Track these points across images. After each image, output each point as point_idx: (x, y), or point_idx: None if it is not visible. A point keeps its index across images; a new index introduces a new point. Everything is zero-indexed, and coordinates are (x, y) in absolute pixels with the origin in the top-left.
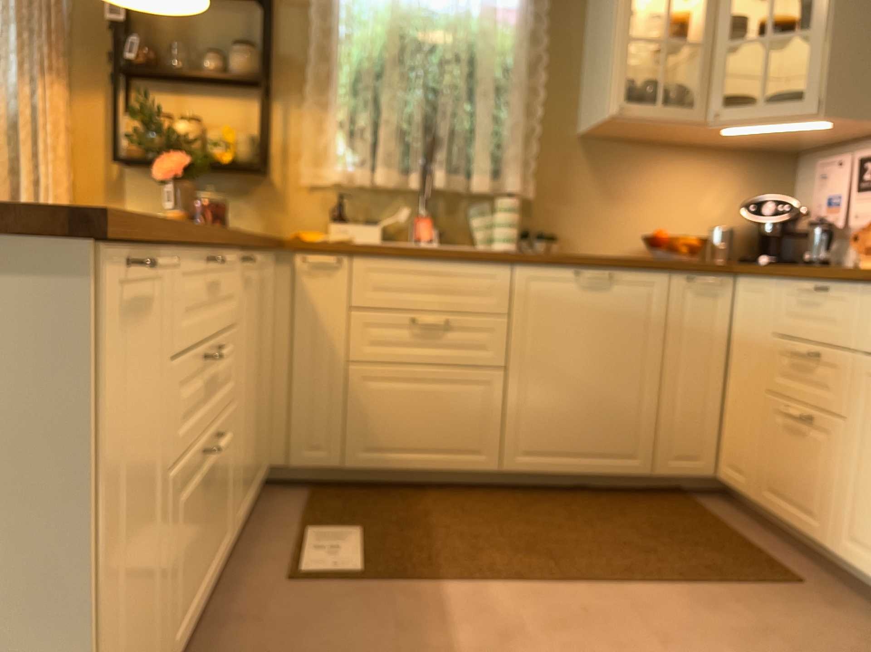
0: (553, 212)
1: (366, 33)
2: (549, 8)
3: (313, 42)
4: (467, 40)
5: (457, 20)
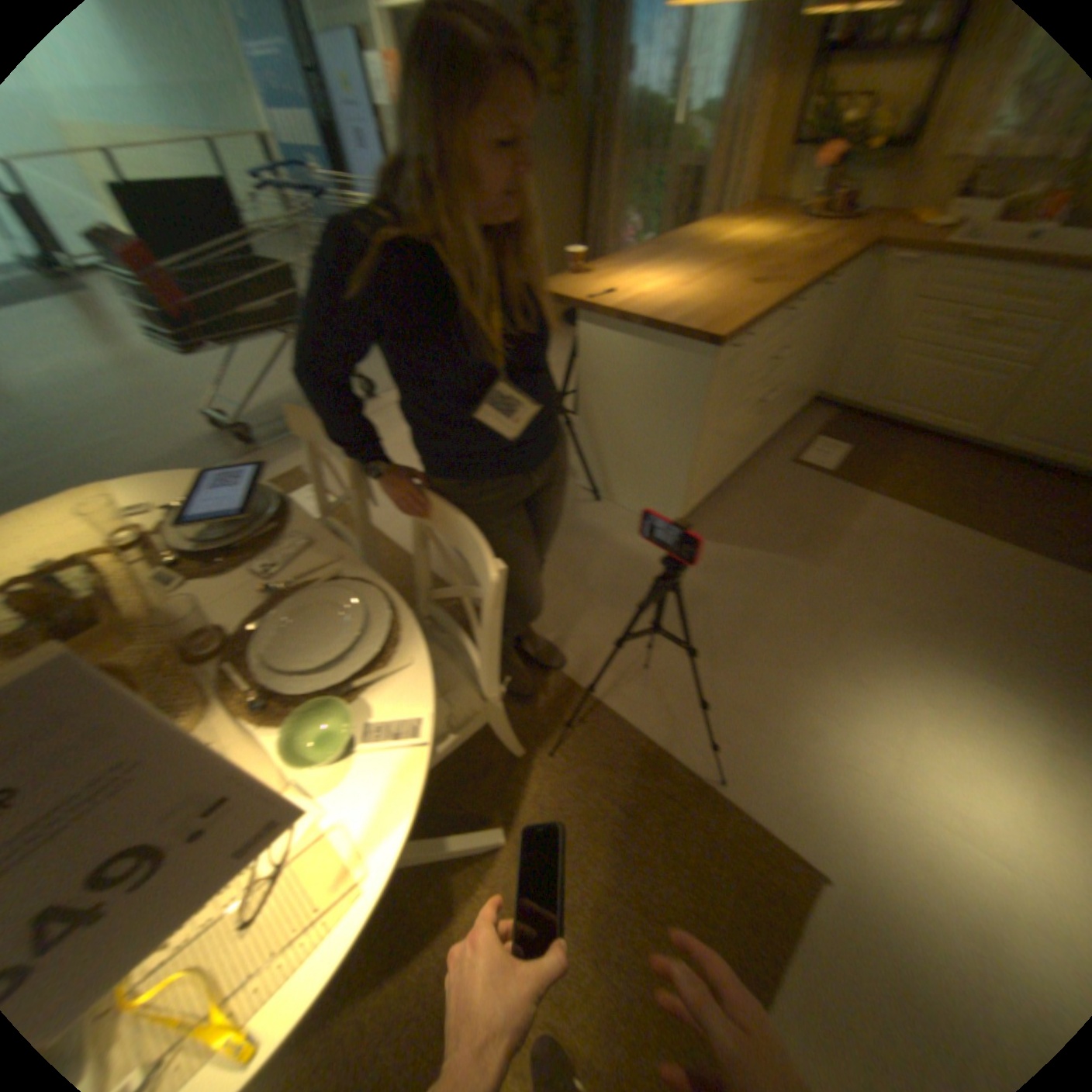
0: None
1: None
2: None
3: None
4: None
5: None
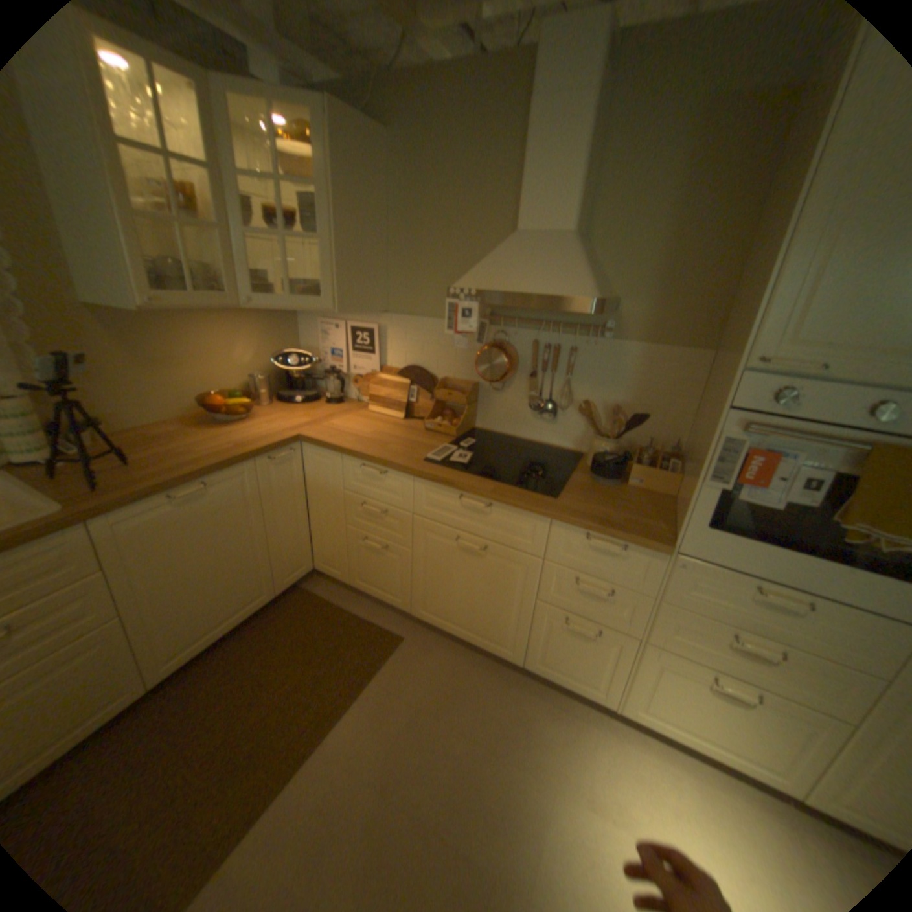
0: (80, 396)
1: None
2: None
3: None
4: None
5: None
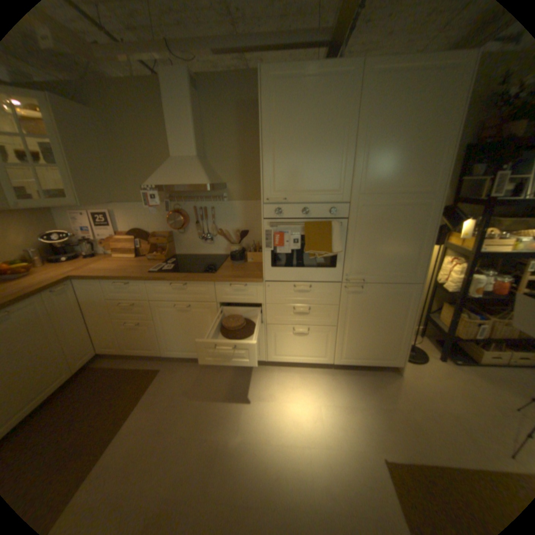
0: None
1: None
2: None
3: None
4: None
5: None
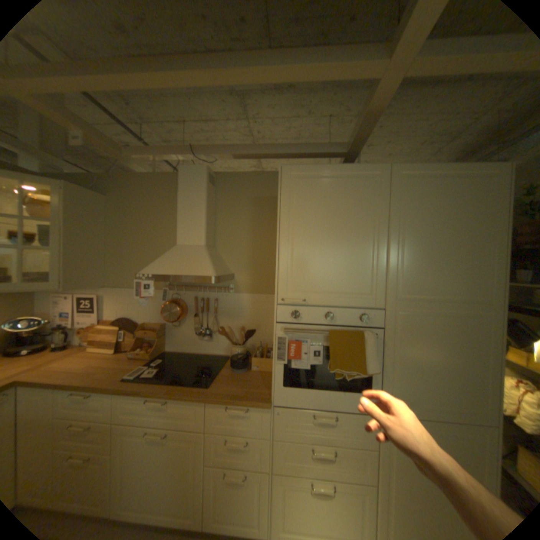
0: None
1: None
2: None
3: None
4: None
5: None
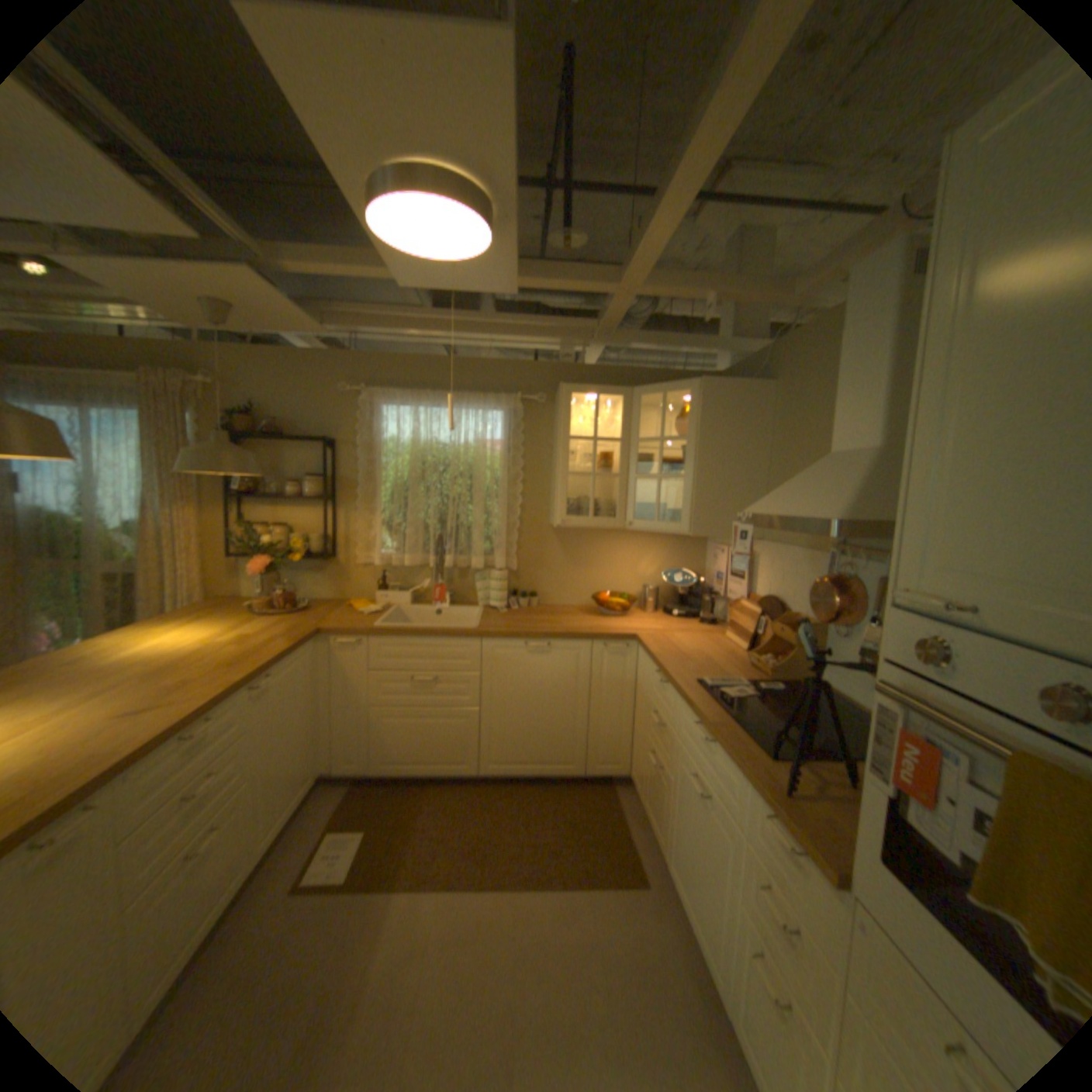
0: (534, 576)
1: (397, 464)
2: (526, 439)
3: (362, 470)
4: (466, 466)
5: (462, 451)
